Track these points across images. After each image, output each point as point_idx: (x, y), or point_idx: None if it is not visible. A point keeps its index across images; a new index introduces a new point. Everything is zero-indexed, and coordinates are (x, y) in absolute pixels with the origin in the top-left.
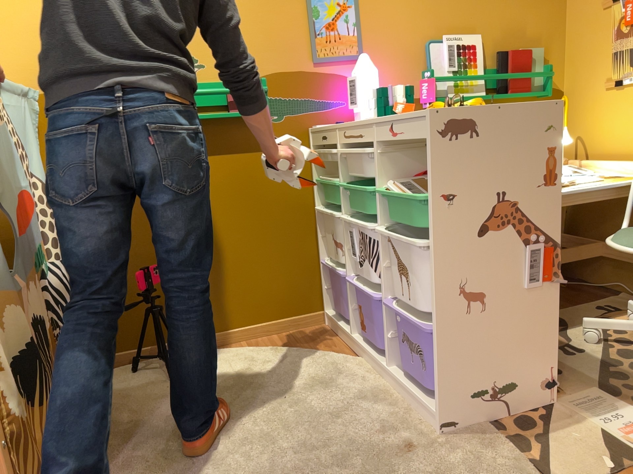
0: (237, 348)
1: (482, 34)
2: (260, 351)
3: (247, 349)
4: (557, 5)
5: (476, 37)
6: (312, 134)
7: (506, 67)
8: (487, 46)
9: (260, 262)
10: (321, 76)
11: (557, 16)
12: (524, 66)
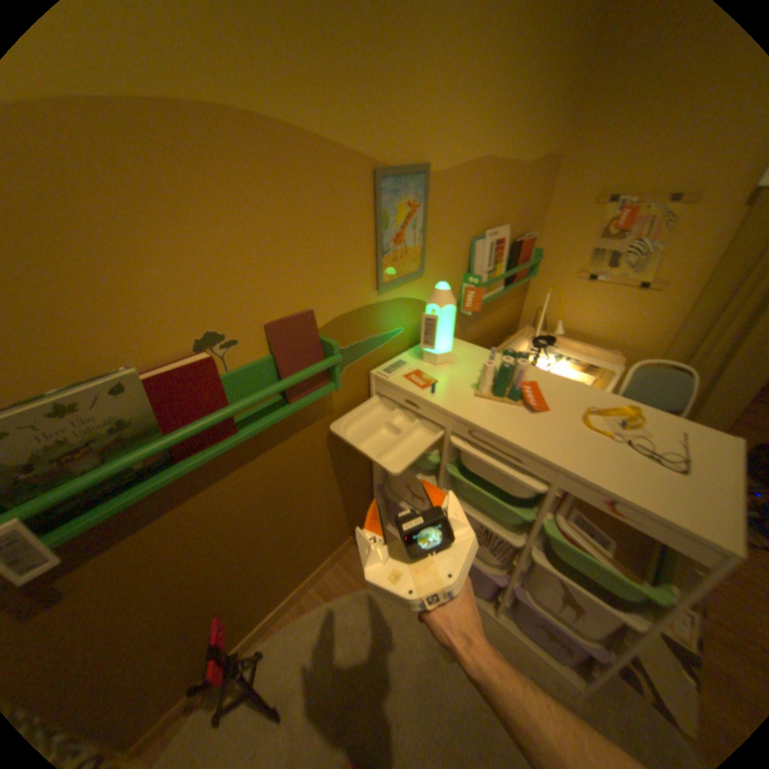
0: (312, 605)
1: (508, 221)
2: (345, 608)
3: (329, 607)
4: (553, 182)
5: (507, 226)
6: (377, 381)
7: (519, 256)
8: (509, 233)
9: (323, 519)
10: (384, 305)
11: (550, 193)
12: (529, 253)
